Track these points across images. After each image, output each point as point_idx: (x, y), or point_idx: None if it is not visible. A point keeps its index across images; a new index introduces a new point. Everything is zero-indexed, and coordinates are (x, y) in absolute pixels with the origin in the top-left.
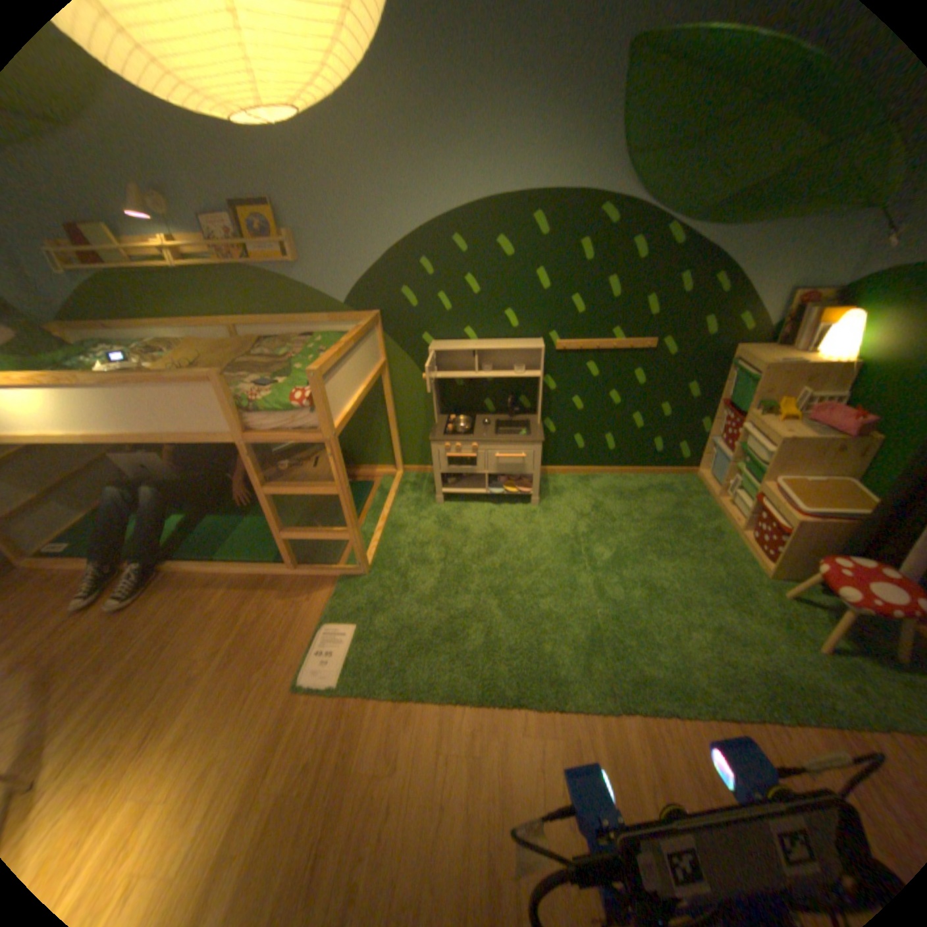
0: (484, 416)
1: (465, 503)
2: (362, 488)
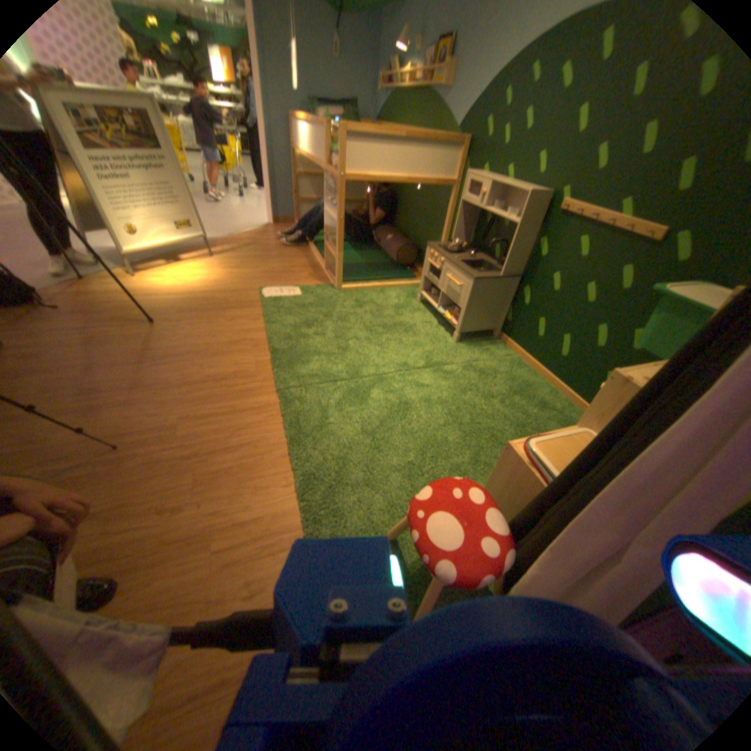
0: (486, 256)
1: (427, 312)
2: (405, 274)
